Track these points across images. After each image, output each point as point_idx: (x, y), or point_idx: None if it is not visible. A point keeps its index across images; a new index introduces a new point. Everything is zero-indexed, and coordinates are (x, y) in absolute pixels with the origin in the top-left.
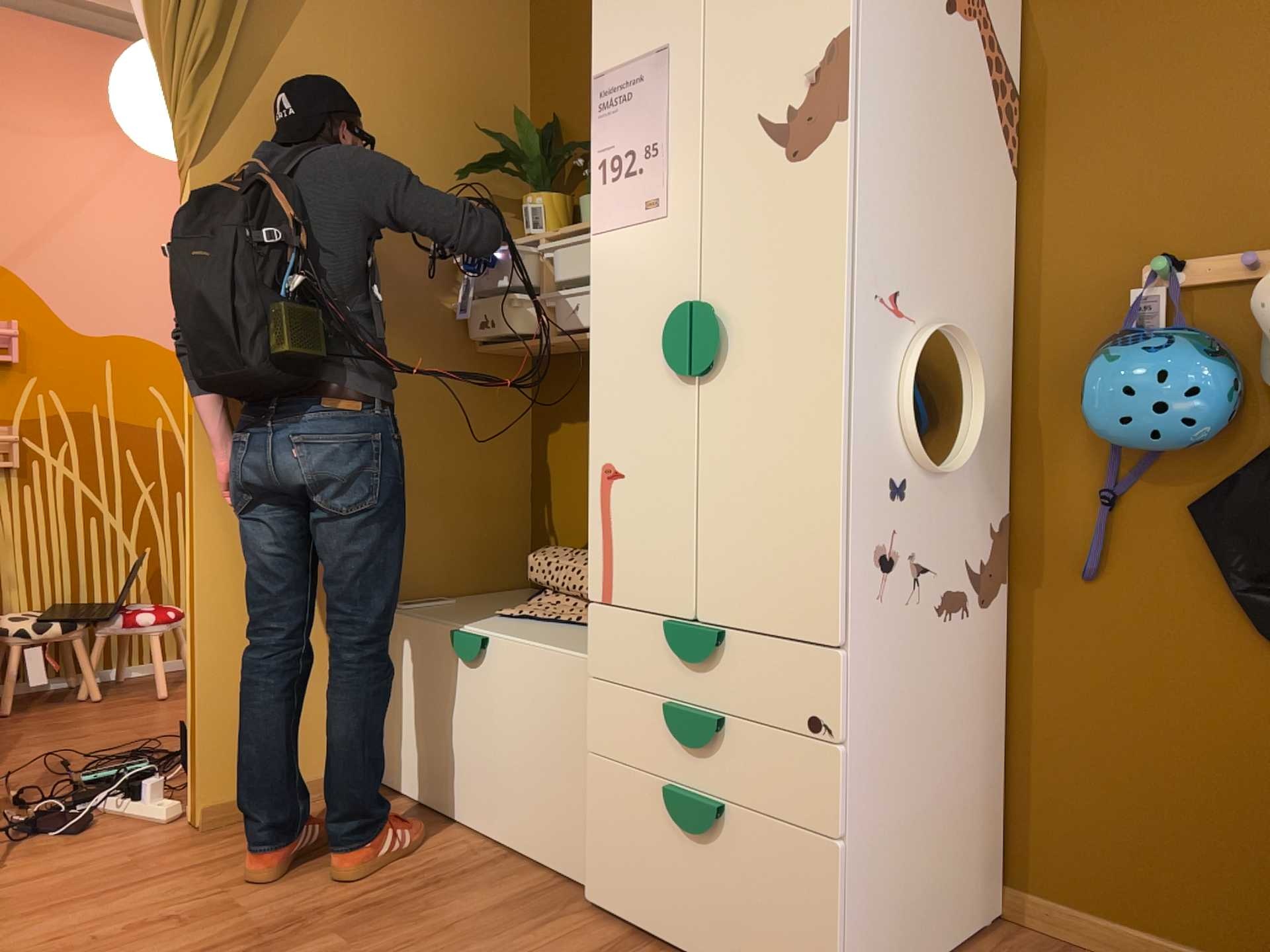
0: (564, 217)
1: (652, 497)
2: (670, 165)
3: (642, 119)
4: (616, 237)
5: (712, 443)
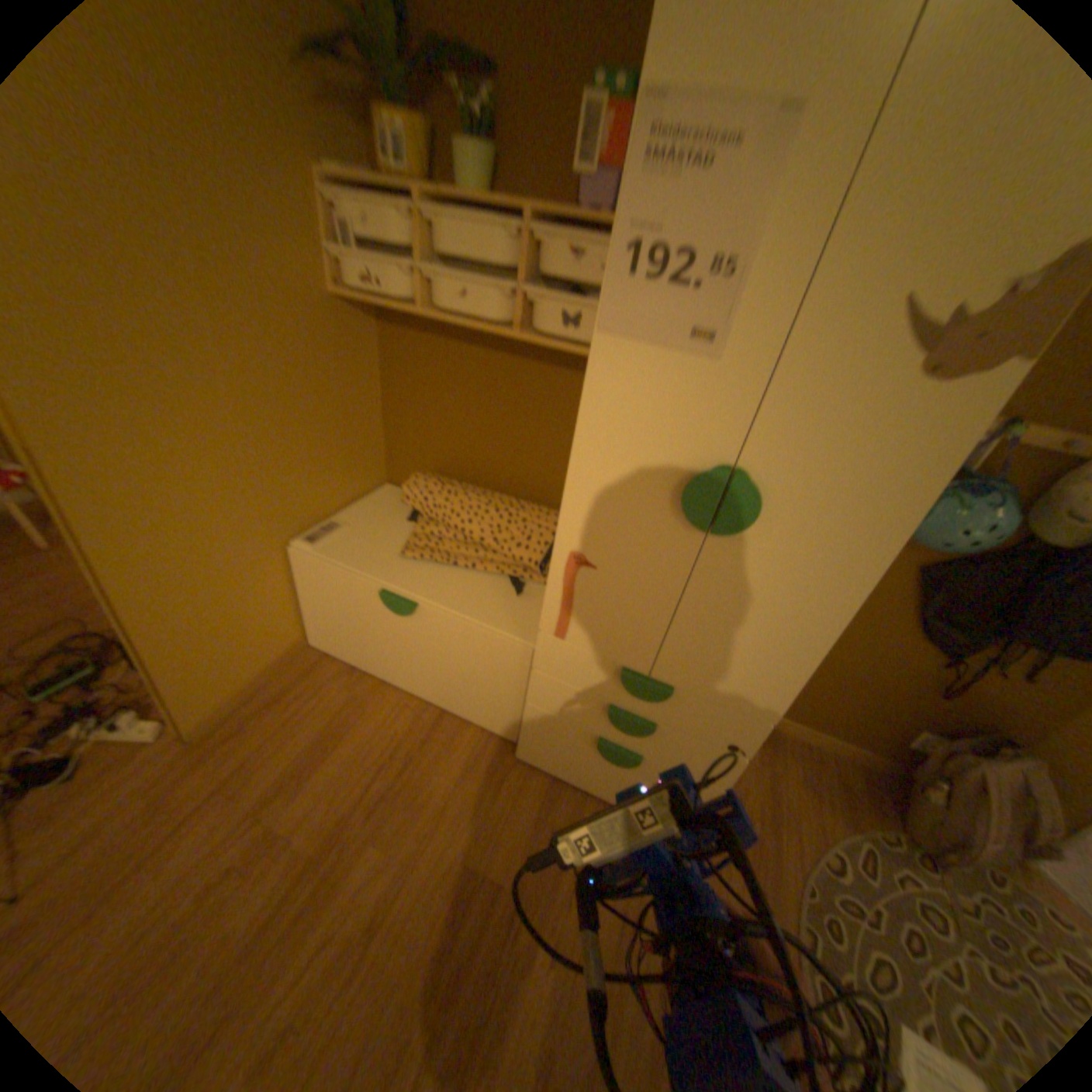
0: (425, 148)
1: (626, 593)
2: (746, 298)
3: (722, 209)
4: (636, 350)
5: (705, 581)
